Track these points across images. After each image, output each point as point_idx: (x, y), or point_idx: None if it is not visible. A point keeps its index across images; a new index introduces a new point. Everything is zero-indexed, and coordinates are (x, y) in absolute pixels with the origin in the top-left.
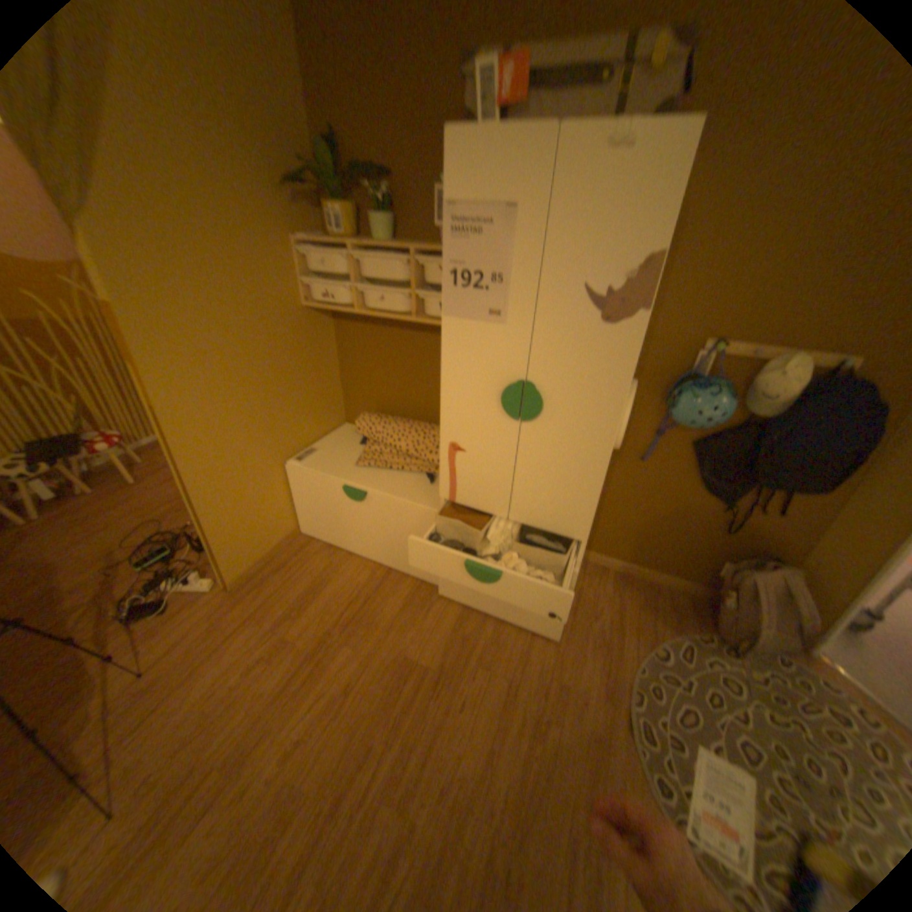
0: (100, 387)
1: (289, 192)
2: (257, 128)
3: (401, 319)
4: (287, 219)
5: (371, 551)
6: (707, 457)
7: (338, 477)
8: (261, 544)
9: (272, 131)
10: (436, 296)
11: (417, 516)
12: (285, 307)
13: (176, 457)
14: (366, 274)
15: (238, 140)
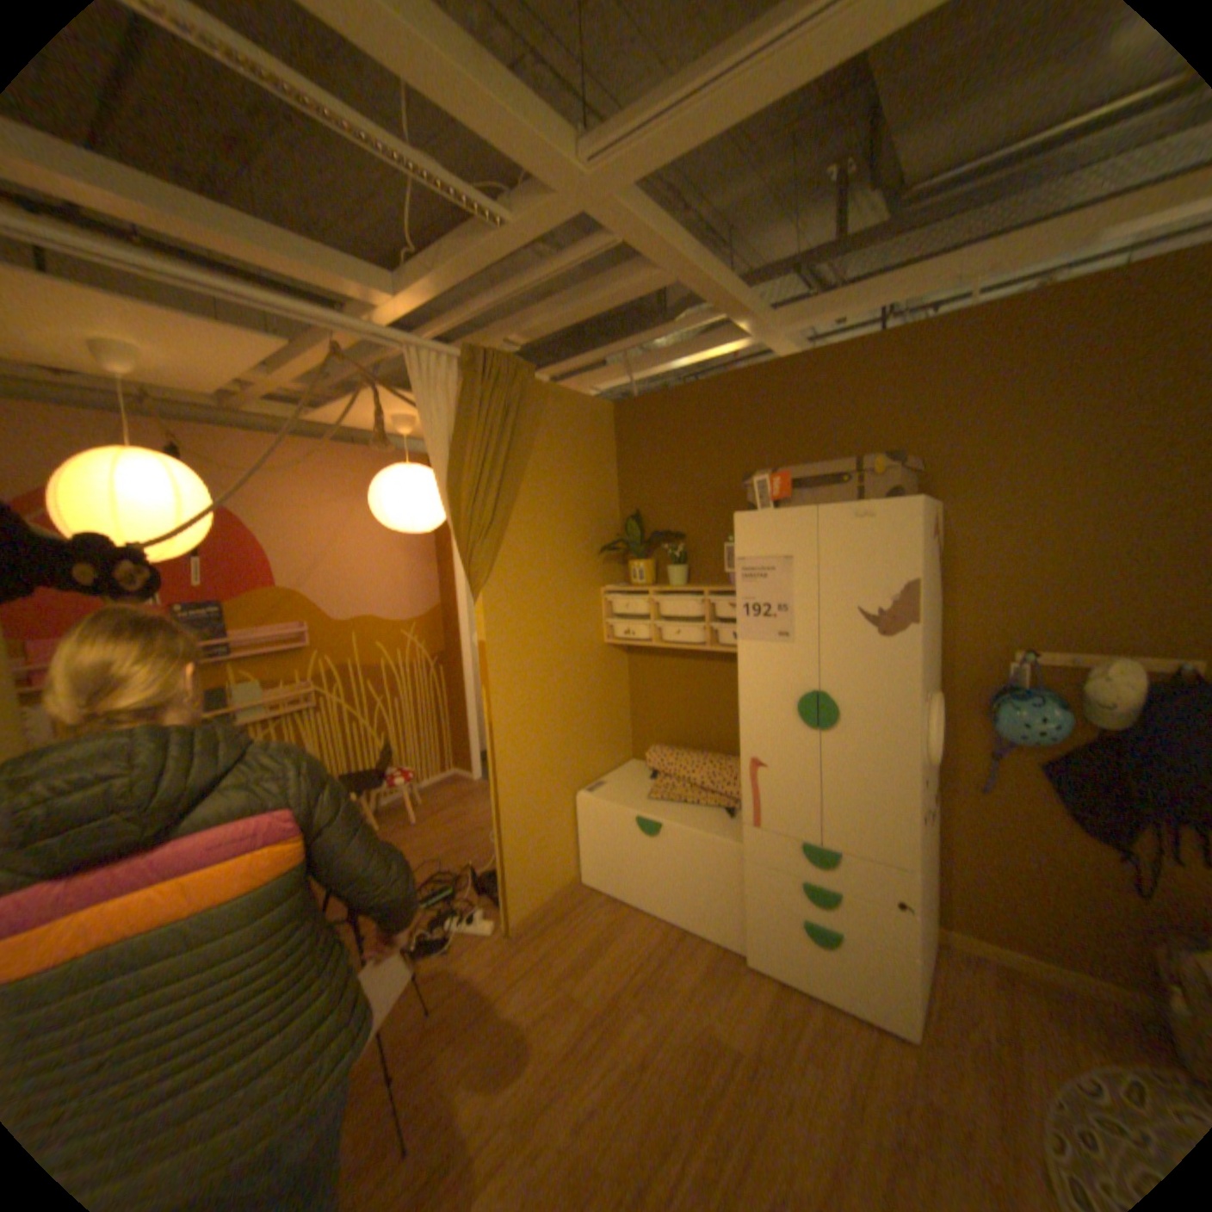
0: (404, 725)
1: (602, 556)
2: (586, 518)
3: (695, 648)
4: (598, 575)
5: (663, 906)
6: (1066, 785)
7: (630, 809)
8: (544, 886)
9: (595, 519)
10: (728, 627)
11: (717, 853)
12: (590, 643)
13: (497, 772)
14: (664, 612)
15: (574, 528)
